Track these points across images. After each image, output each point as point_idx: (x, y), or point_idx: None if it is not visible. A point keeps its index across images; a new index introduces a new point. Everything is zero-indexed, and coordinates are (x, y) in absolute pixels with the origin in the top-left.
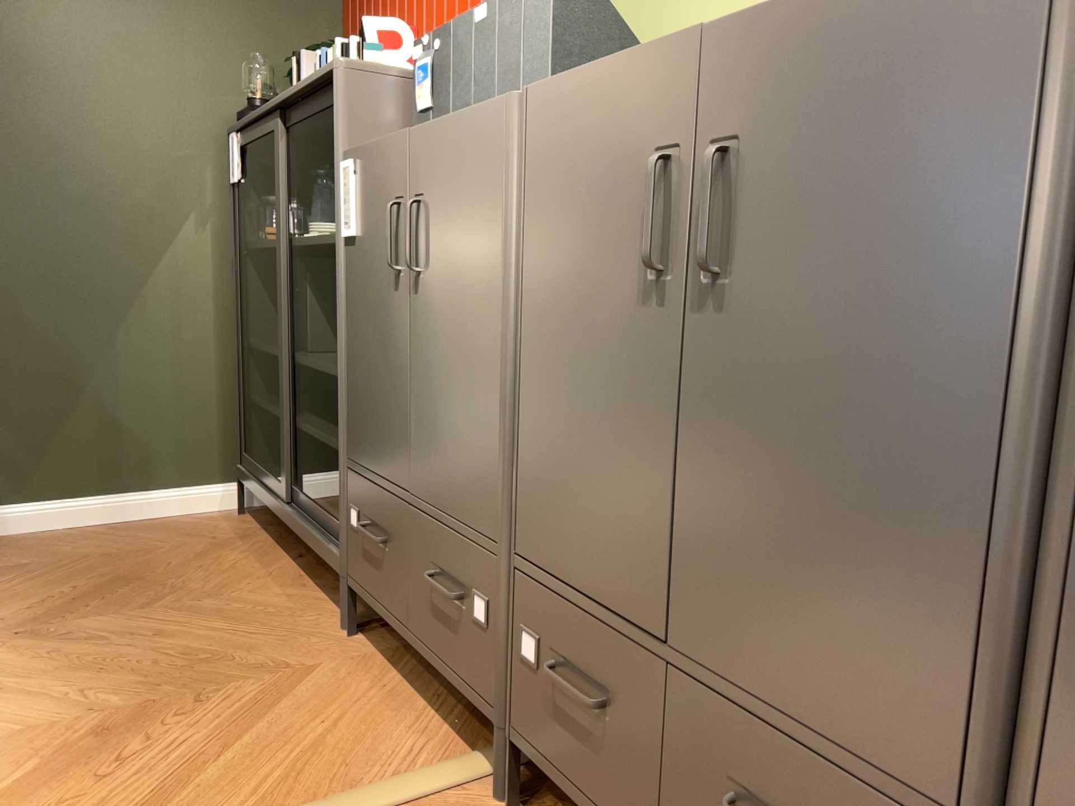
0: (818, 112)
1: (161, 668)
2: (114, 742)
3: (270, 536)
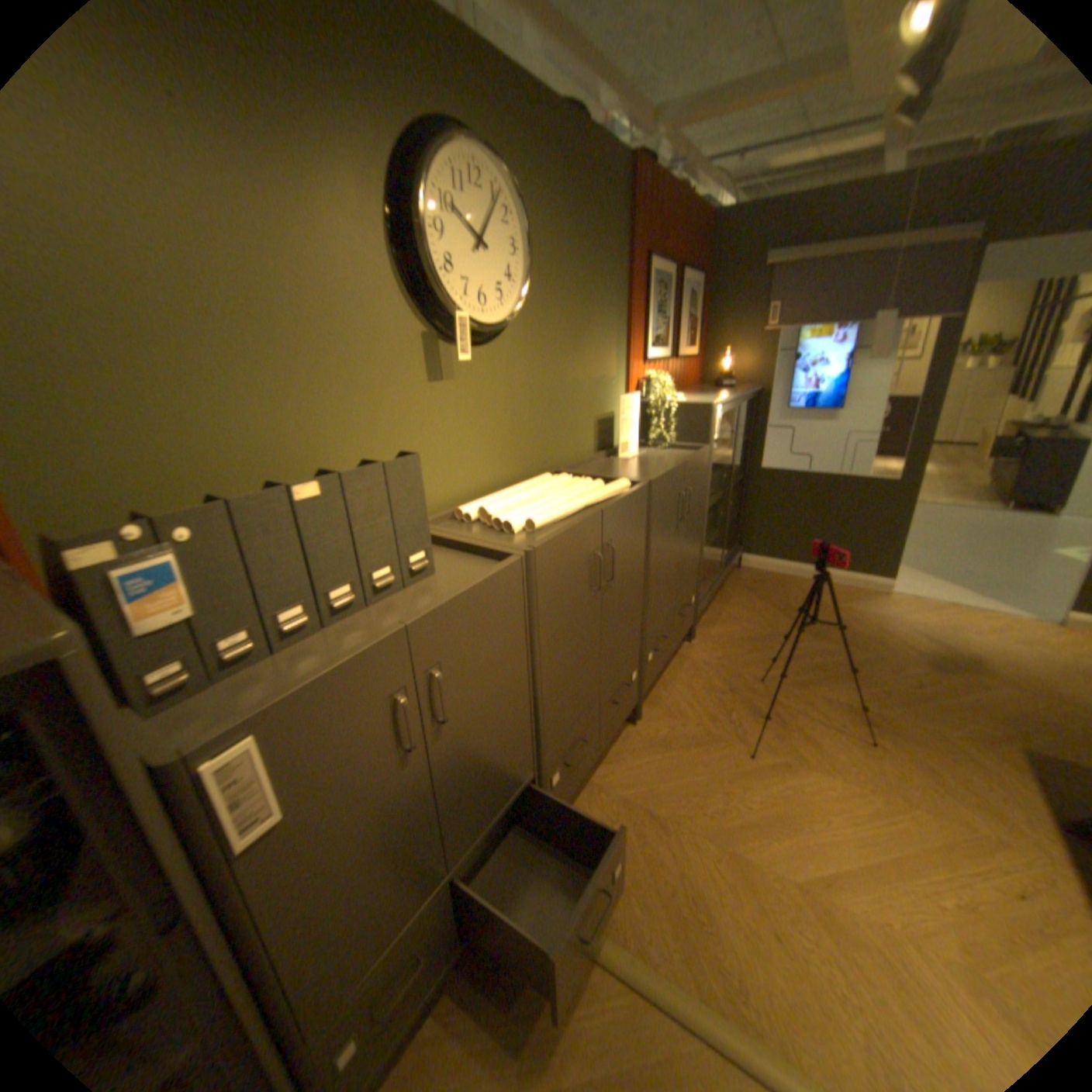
0: (624, 528)
1: None
2: None
3: None
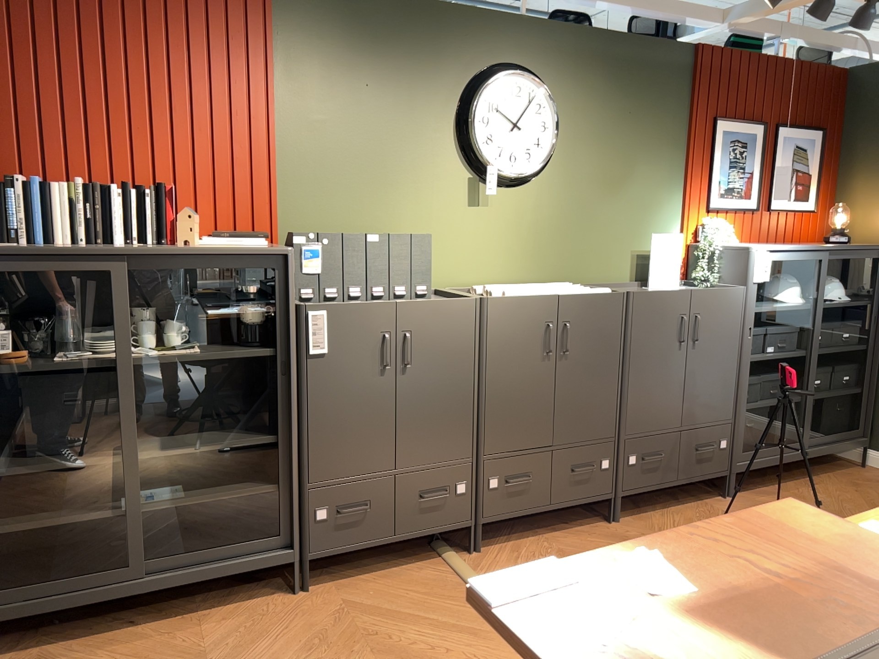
0: (588, 318)
1: (324, 657)
2: (411, 656)
3: (52, 642)
